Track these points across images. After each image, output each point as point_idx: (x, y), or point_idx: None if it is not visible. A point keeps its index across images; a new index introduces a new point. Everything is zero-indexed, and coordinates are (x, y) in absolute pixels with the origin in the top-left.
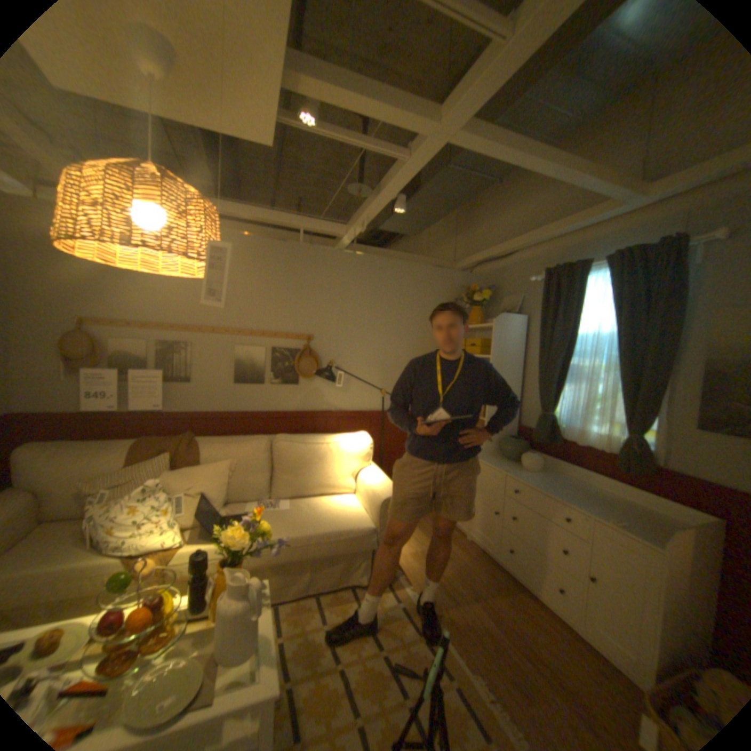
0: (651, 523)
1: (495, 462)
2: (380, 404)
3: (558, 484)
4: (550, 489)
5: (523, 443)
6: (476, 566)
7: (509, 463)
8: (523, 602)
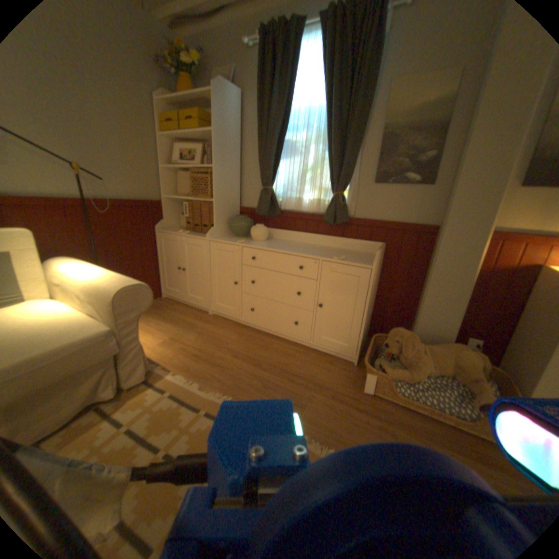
0: (350, 255)
1: (228, 239)
2: (76, 187)
3: (284, 245)
4: (281, 248)
5: (249, 219)
6: (223, 331)
7: (239, 238)
8: (267, 341)
